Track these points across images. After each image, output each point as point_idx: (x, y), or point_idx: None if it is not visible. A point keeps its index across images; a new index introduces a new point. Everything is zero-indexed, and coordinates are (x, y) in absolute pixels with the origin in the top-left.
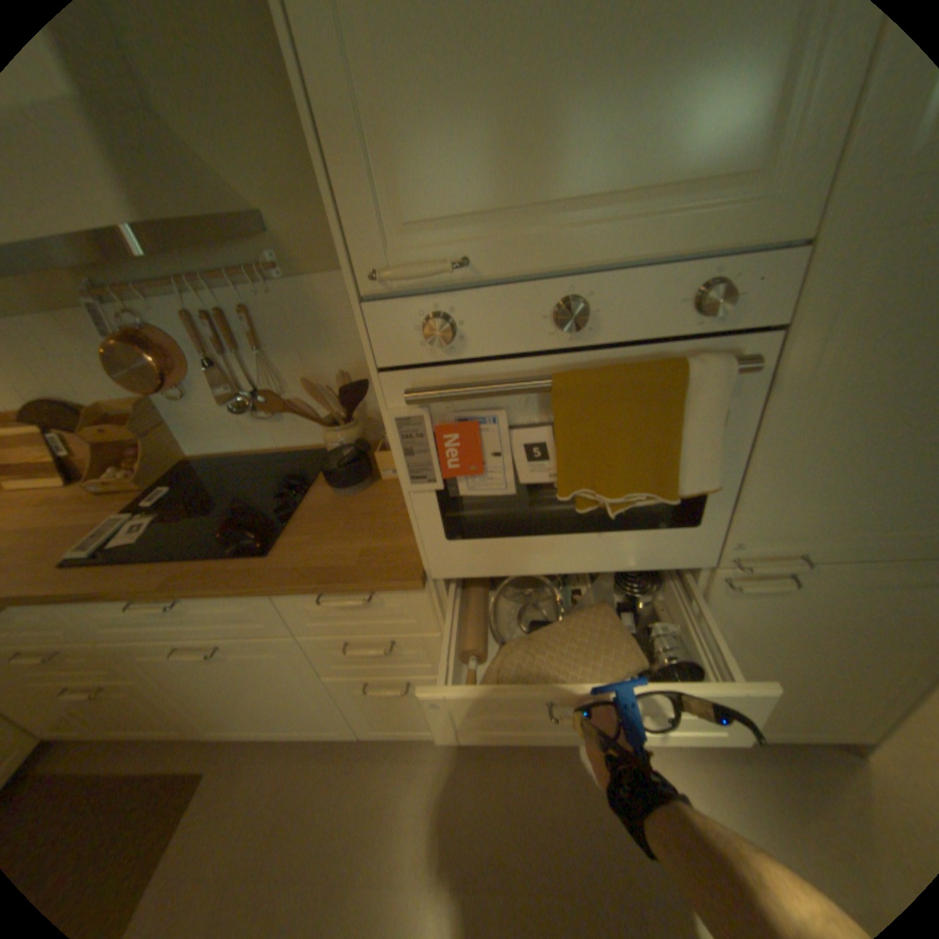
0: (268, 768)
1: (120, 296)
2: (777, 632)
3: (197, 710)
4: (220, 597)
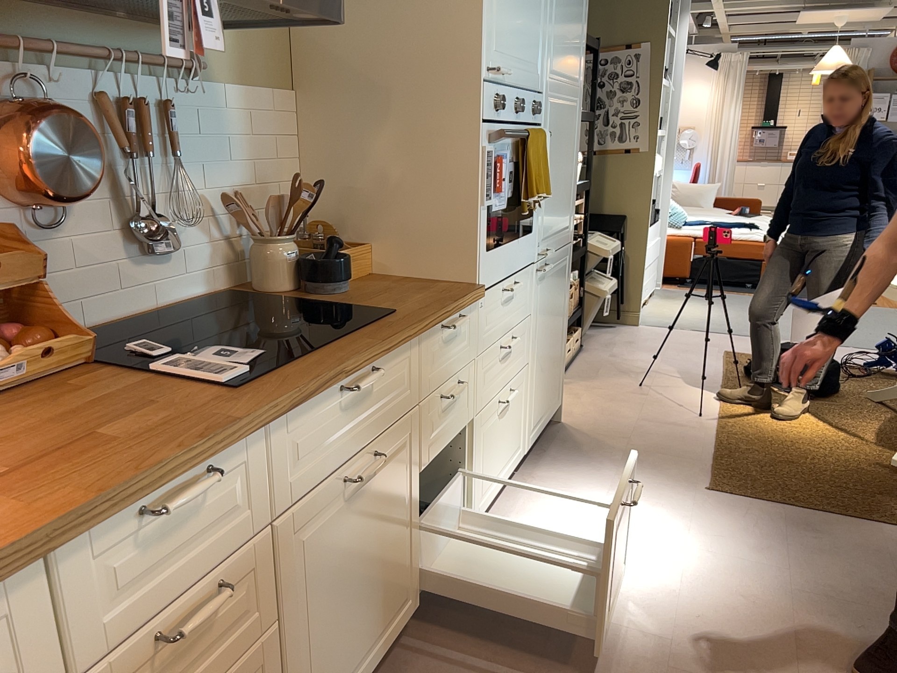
0: None
1: (8, 57)
2: (545, 309)
3: (318, 654)
4: (409, 340)
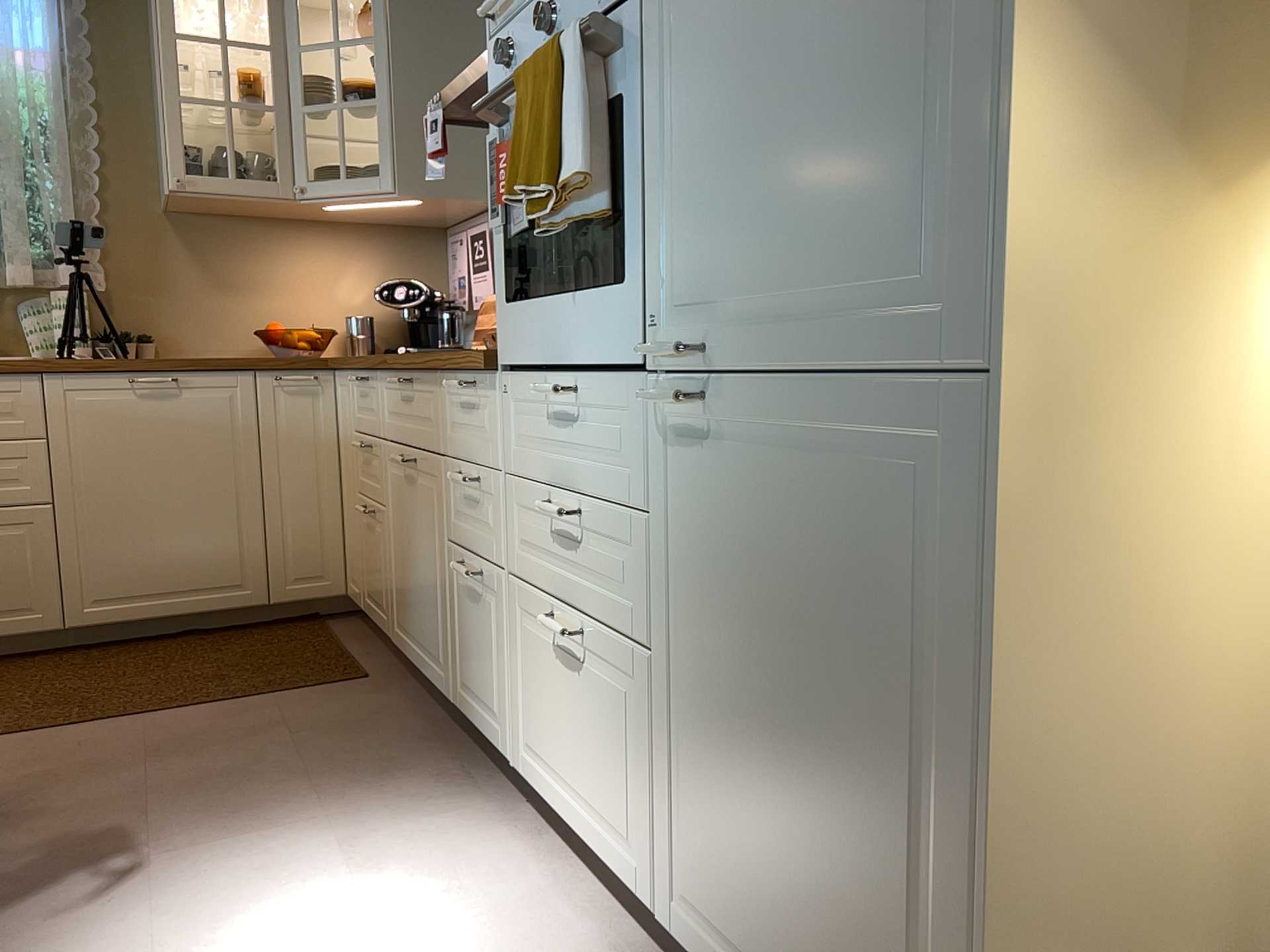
0: (398, 703)
1: None
2: (725, 556)
3: (398, 574)
4: (419, 368)
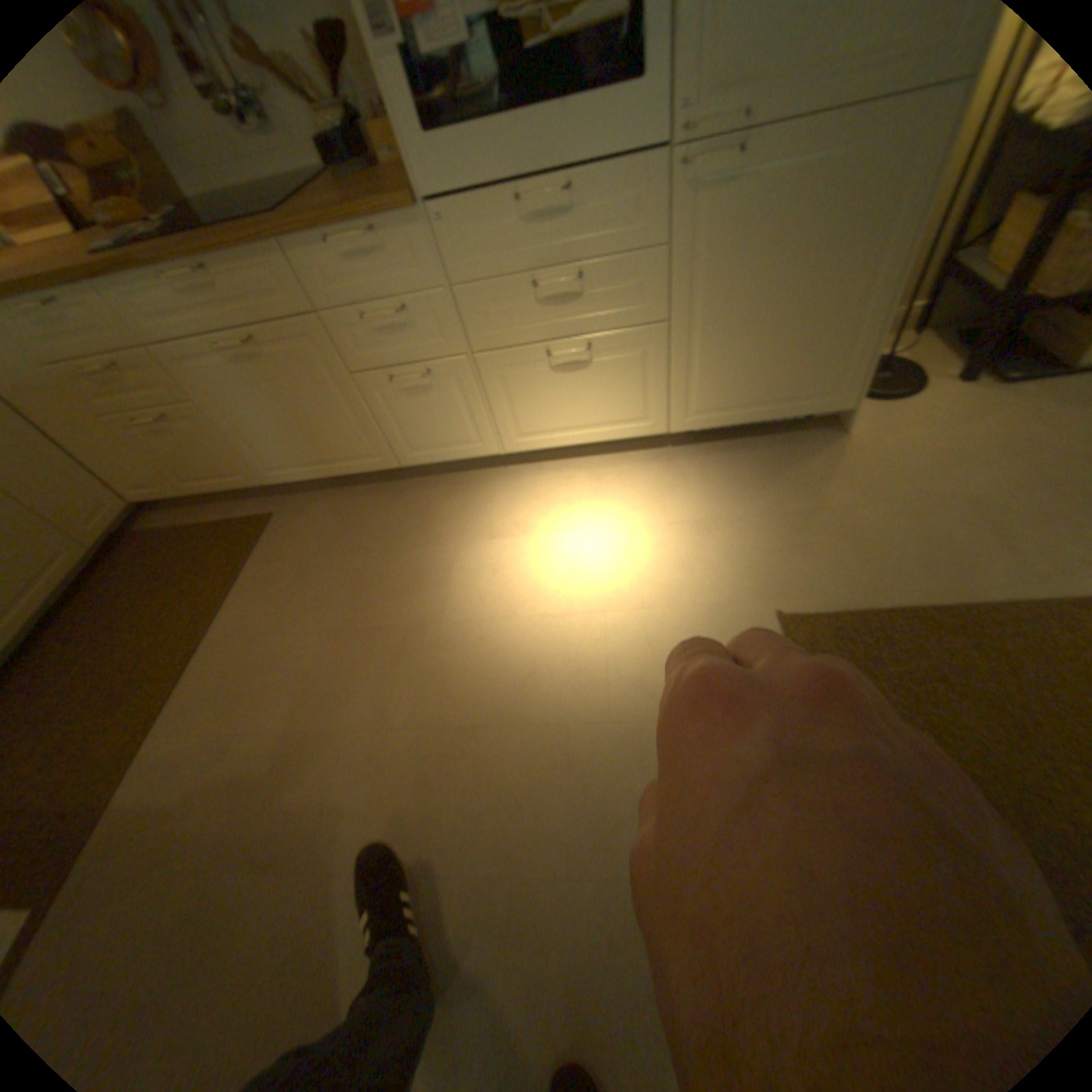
0: (330, 504)
1: None
2: (742, 238)
3: (255, 437)
4: (240, 245)
